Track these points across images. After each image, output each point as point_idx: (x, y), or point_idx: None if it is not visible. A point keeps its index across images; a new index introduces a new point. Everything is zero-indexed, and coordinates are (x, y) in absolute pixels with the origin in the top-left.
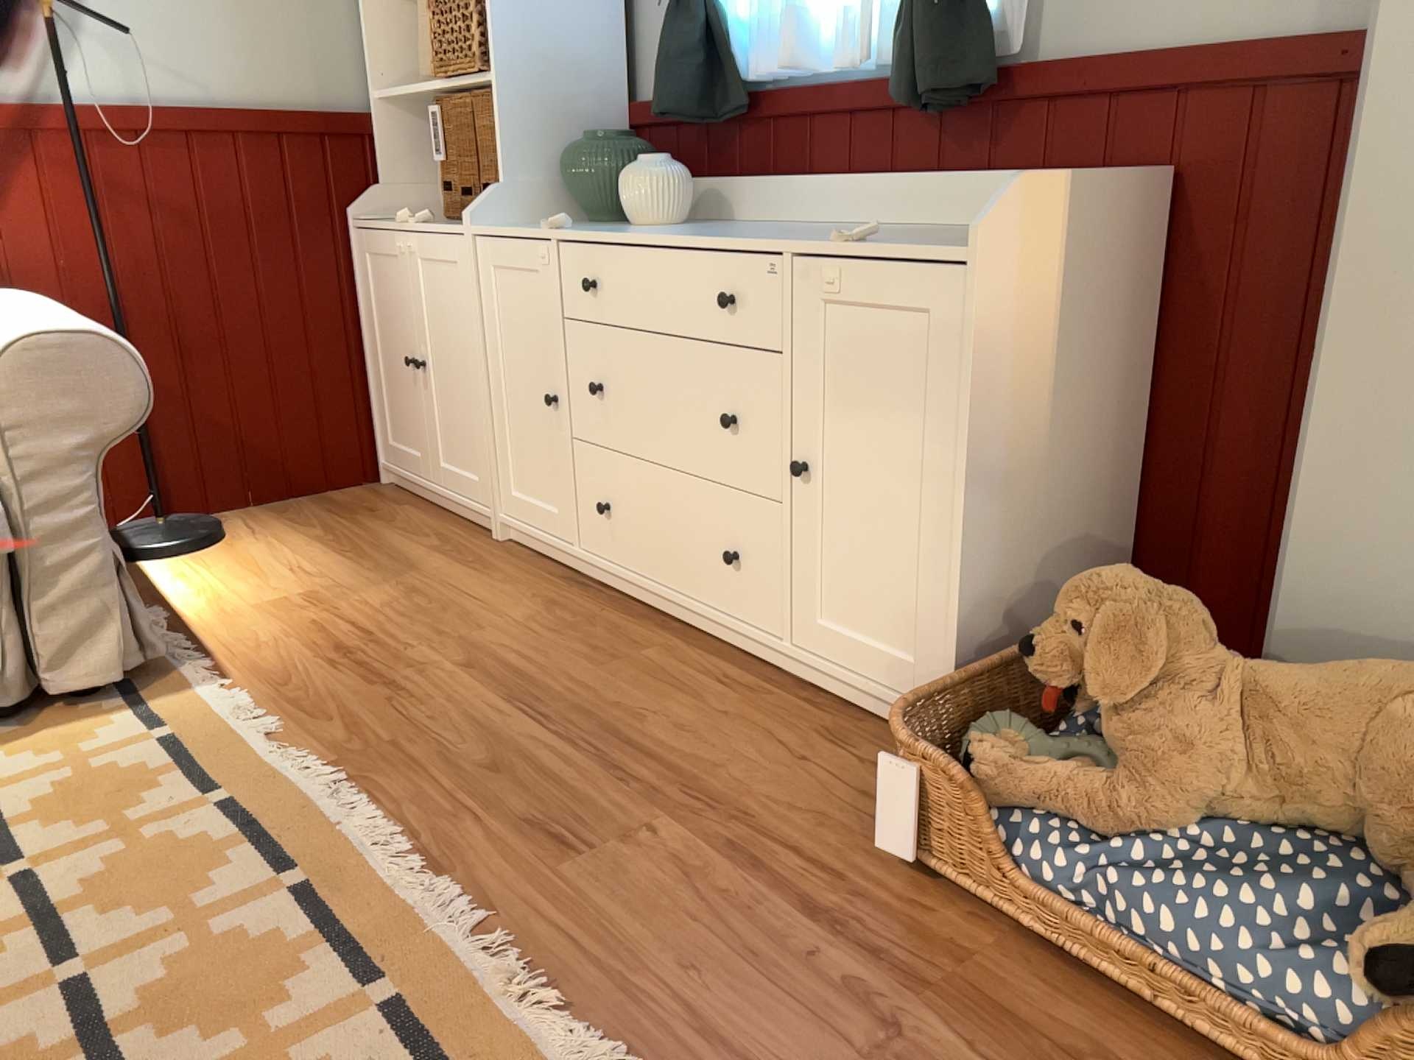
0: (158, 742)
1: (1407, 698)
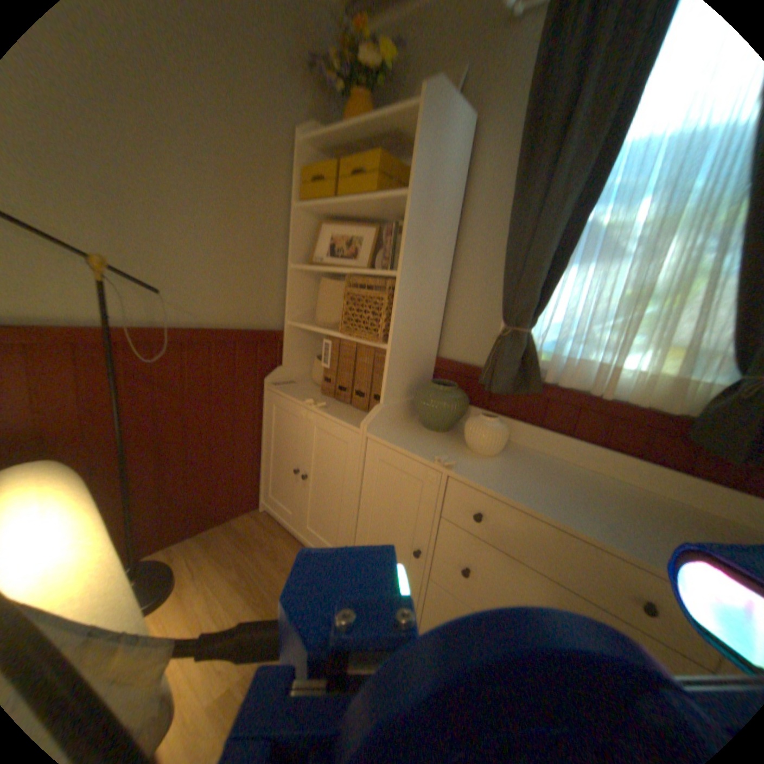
0: None
1: None
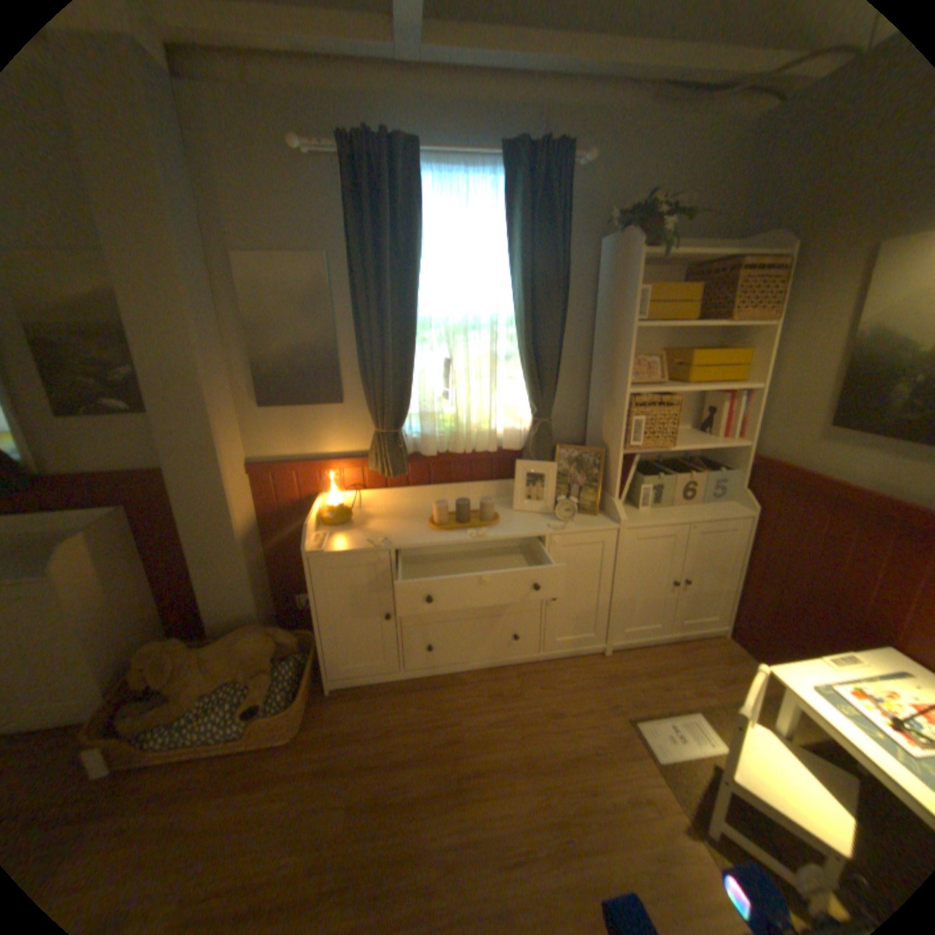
0: None
1: (236, 645)
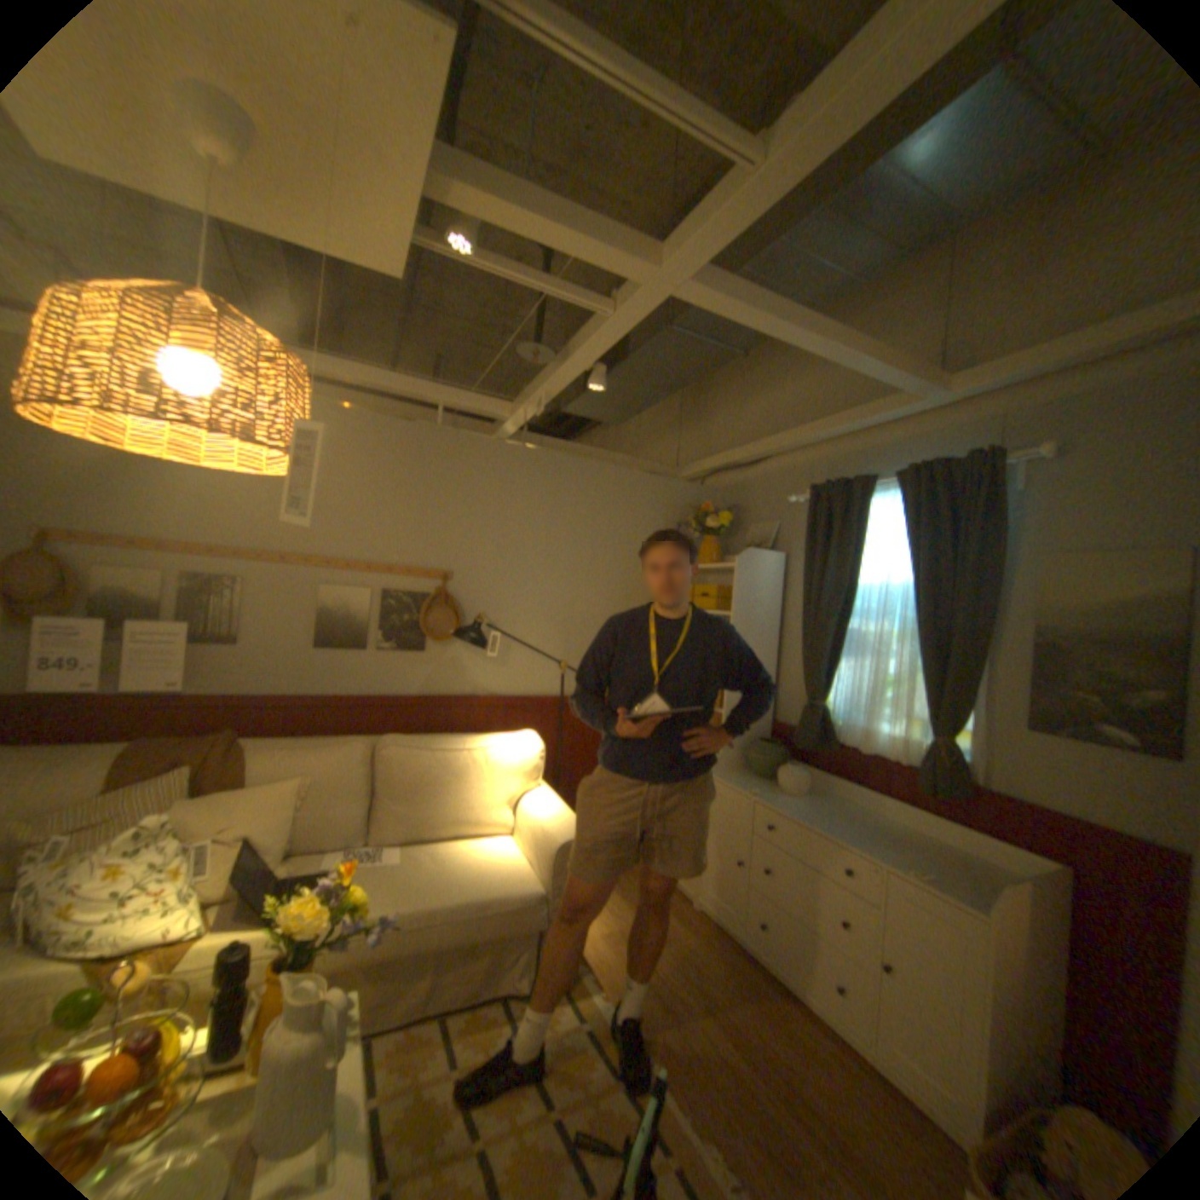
0: (588, 1037)
1: None
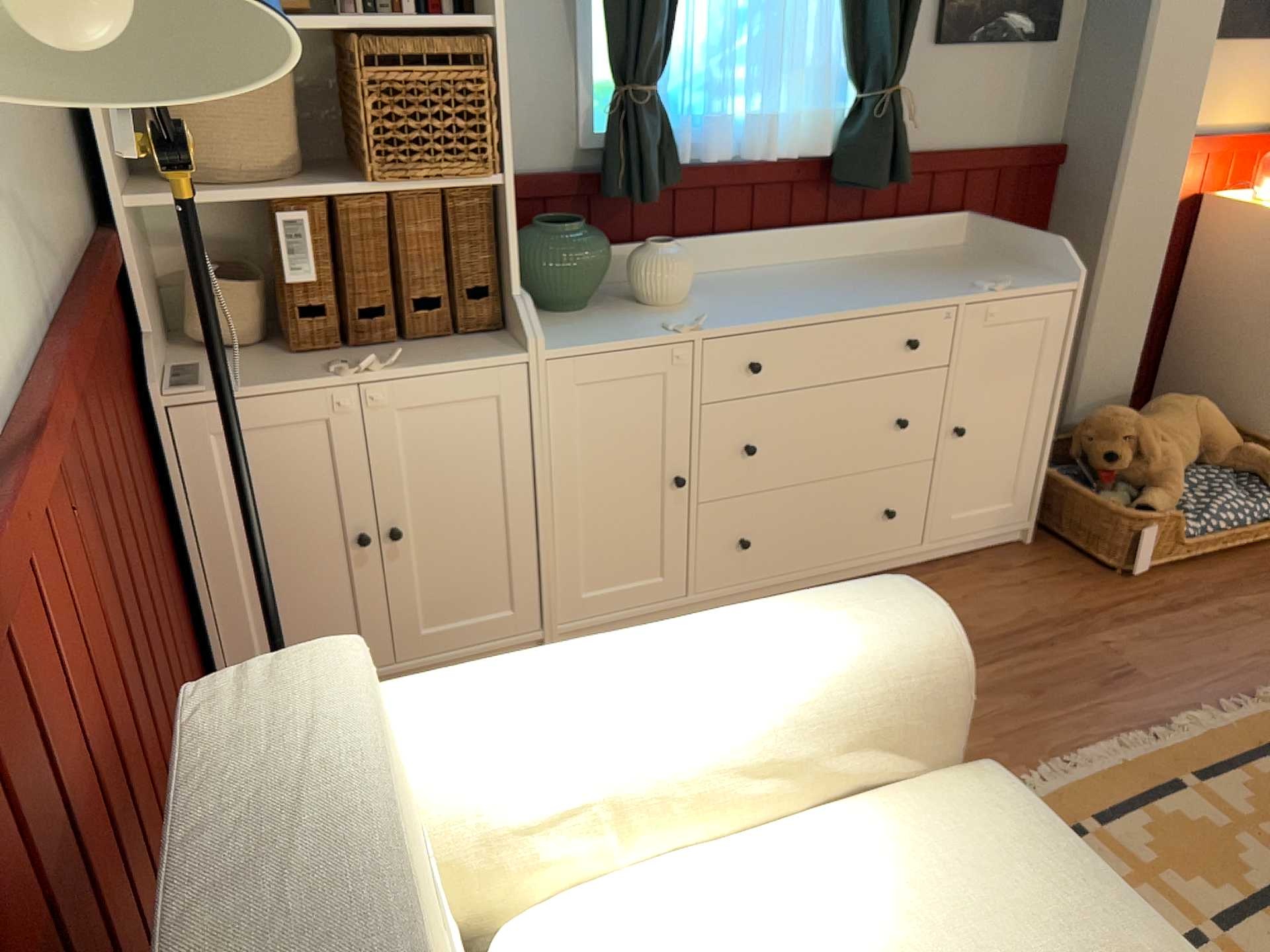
0: None
1: (1200, 409)
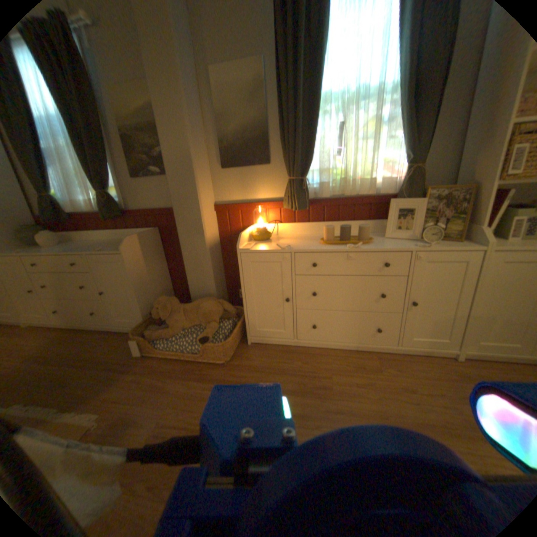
0: None
1: (202, 304)
